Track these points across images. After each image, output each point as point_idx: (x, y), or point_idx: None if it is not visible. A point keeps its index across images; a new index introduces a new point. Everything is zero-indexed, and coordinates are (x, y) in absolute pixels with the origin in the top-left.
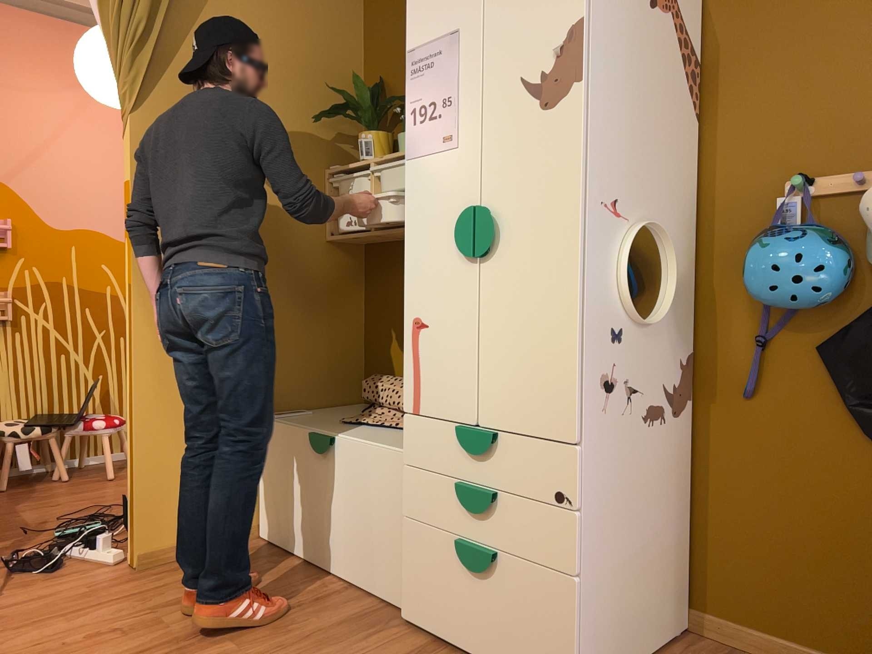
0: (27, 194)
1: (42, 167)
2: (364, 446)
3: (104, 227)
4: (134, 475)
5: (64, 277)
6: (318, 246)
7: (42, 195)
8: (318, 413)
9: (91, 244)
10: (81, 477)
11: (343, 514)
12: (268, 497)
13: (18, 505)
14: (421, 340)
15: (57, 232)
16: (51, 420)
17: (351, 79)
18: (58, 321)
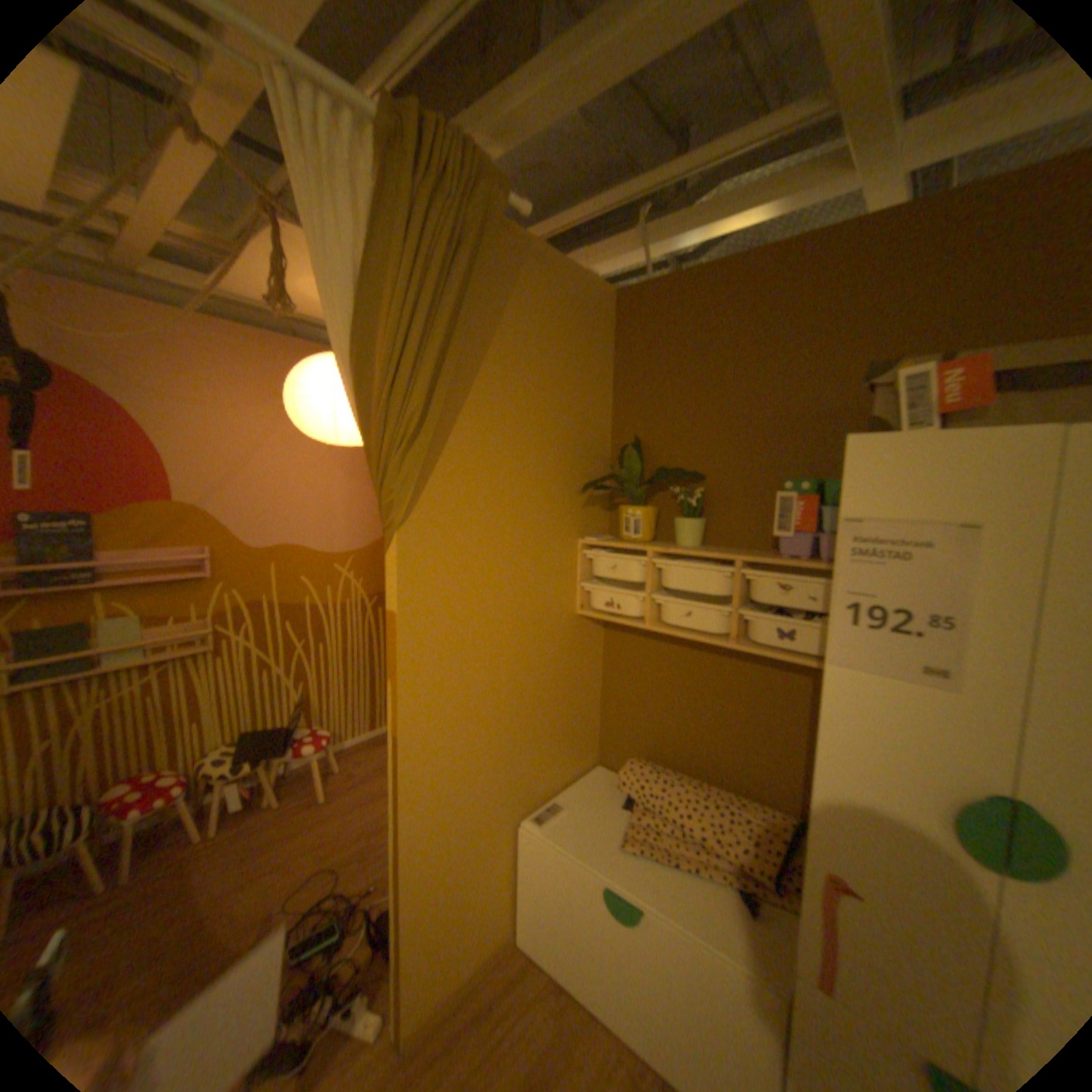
0: (221, 516)
1: (235, 487)
2: (698, 947)
3: (300, 540)
4: (401, 950)
5: (262, 596)
6: (568, 622)
7: (237, 515)
8: (574, 805)
9: (288, 558)
10: (290, 802)
11: (656, 999)
12: (530, 913)
13: (234, 877)
14: (845, 908)
15: (253, 552)
16: (257, 749)
17: (600, 433)
18: (257, 641)
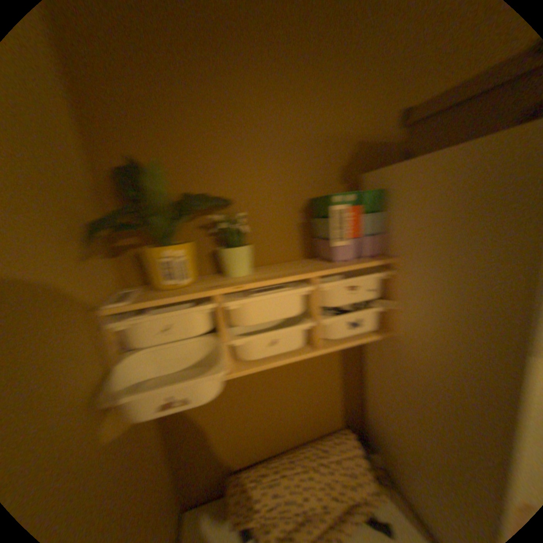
0: None
1: None
2: None
3: None
4: None
5: None
6: (121, 425)
7: None
8: None
9: None
10: None
11: None
12: None
13: None
14: None
15: None
16: None
17: (72, 146)
18: None
